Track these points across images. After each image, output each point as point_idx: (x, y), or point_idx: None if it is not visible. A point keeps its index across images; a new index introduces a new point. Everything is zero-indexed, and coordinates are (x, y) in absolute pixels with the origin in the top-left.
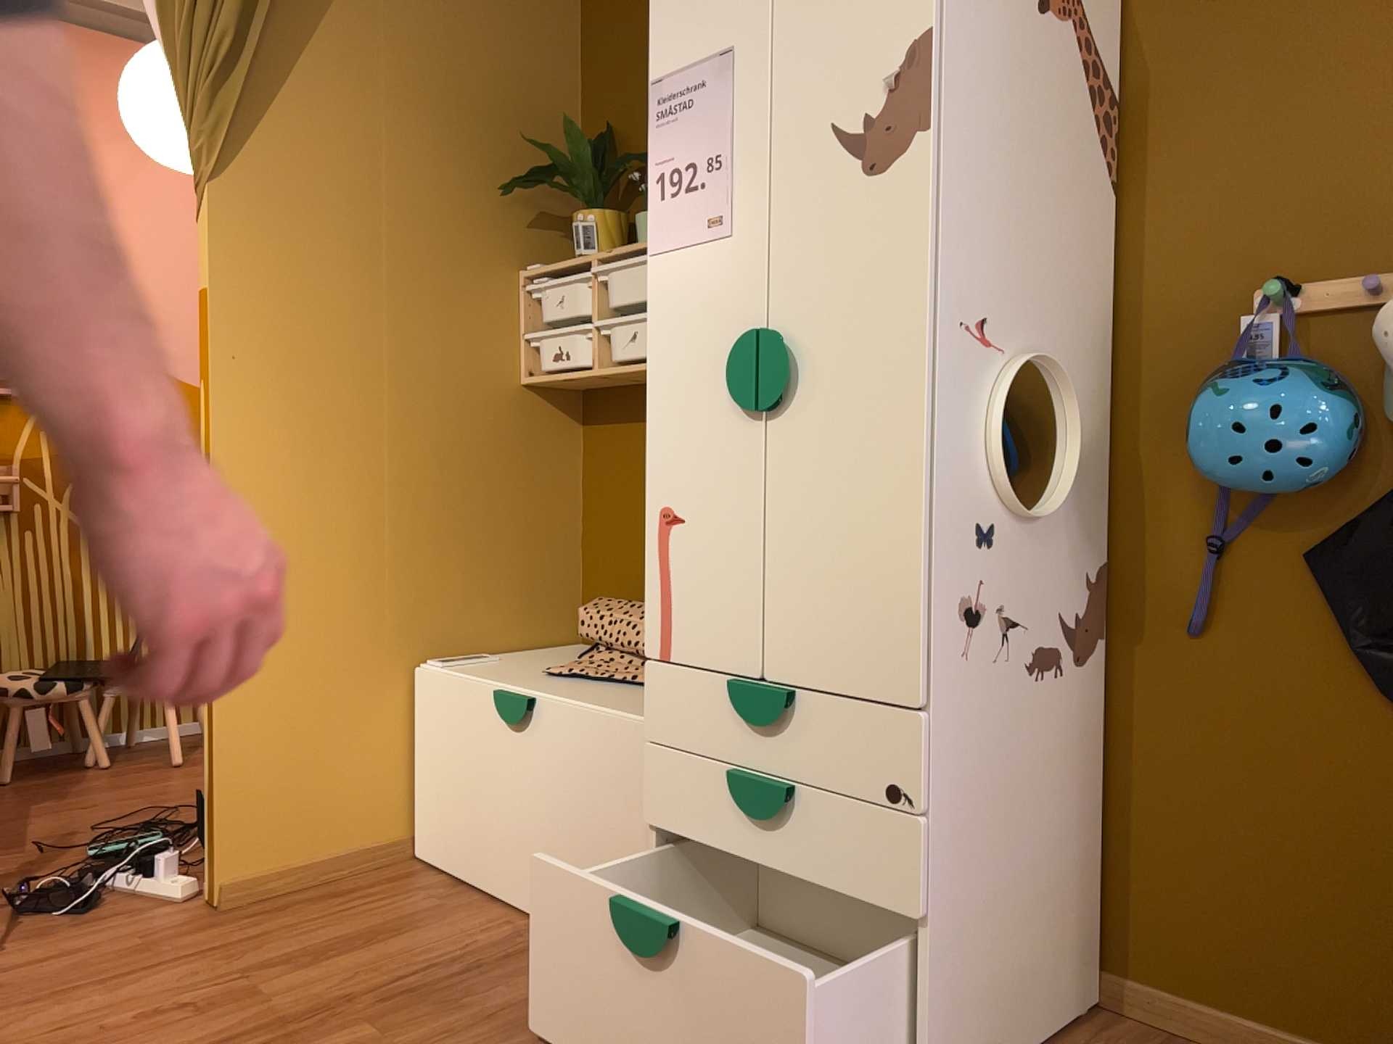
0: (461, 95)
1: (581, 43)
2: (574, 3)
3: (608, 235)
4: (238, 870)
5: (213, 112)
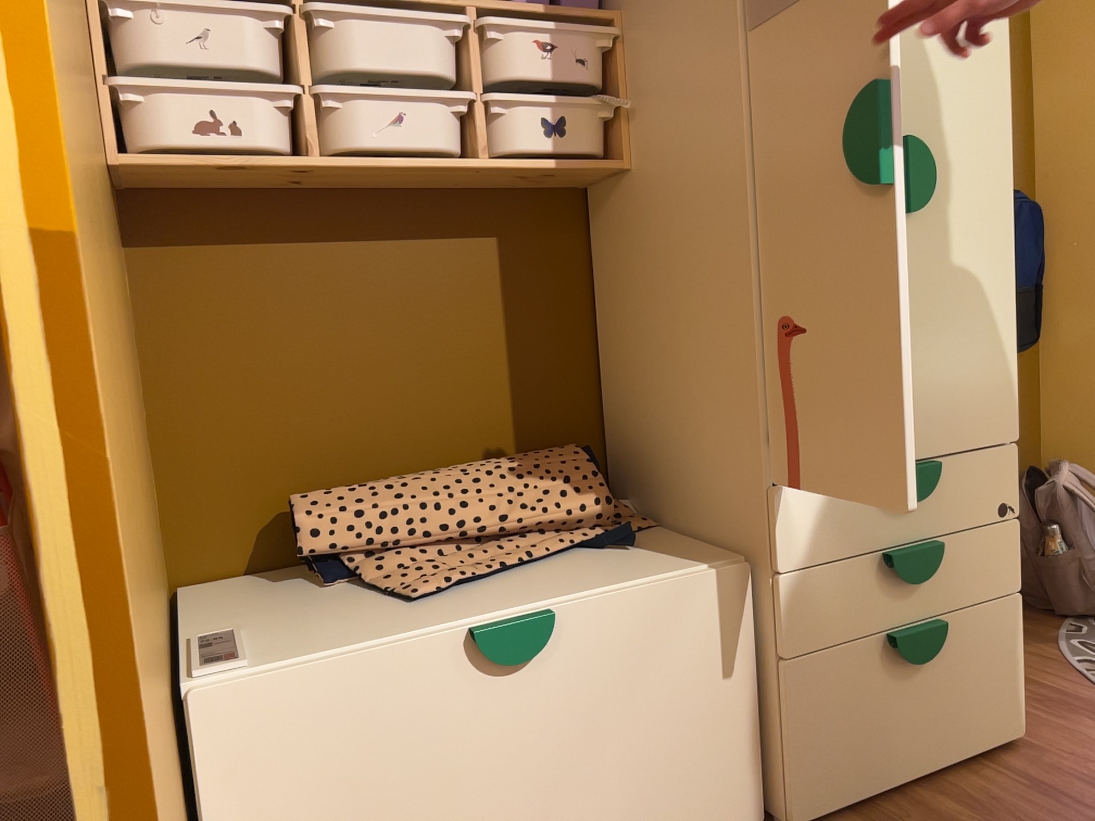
0: None
1: None
2: None
3: None
4: None
5: None
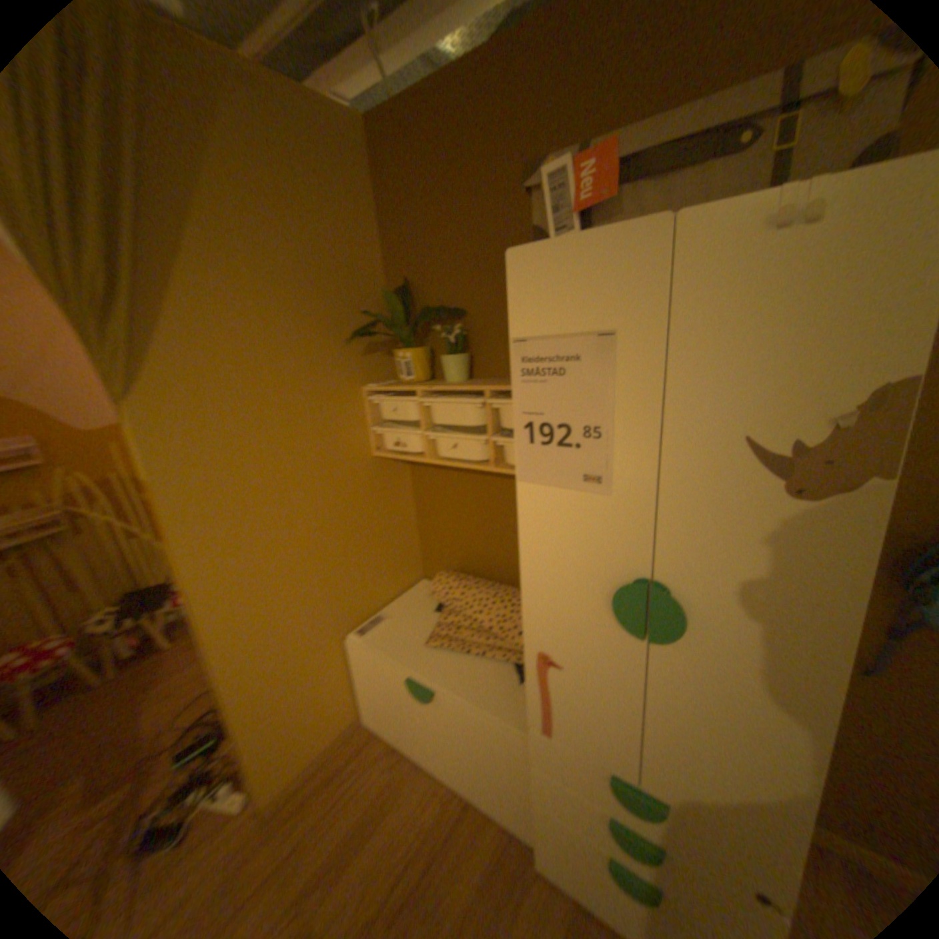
0: (301, 273)
1: (373, 213)
2: (364, 183)
3: (419, 365)
4: (269, 794)
5: (99, 340)
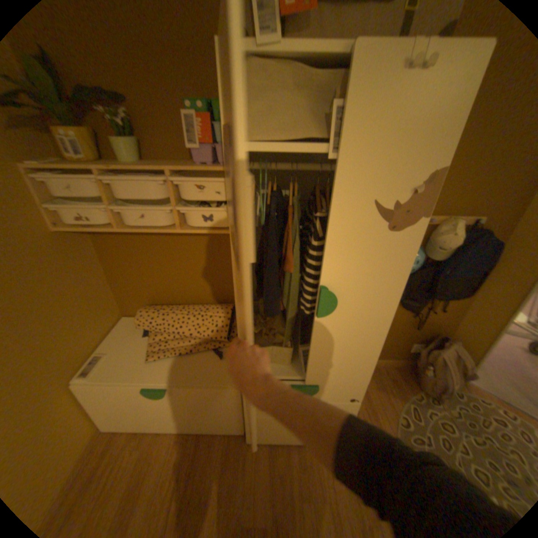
0: None
1: None
2: None
3: (88, 144)
4: None
5: None
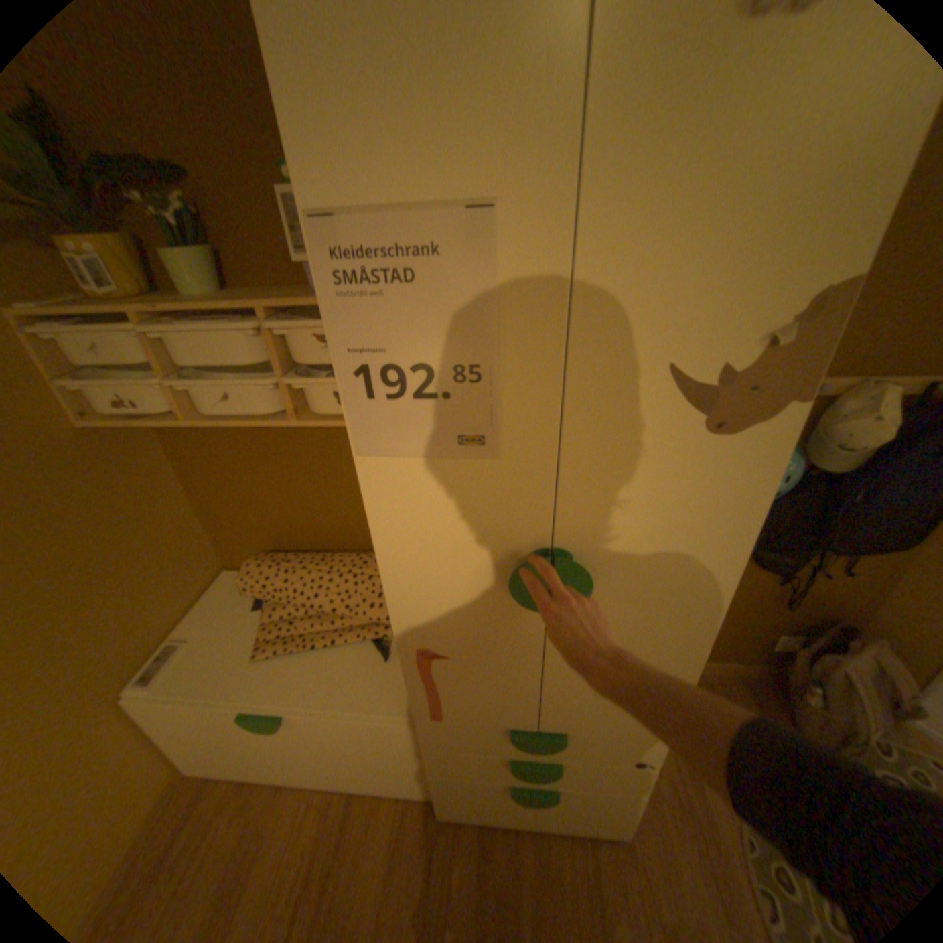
0: None
1: None
2: None
3: (120, 264)
4: None
5: None
